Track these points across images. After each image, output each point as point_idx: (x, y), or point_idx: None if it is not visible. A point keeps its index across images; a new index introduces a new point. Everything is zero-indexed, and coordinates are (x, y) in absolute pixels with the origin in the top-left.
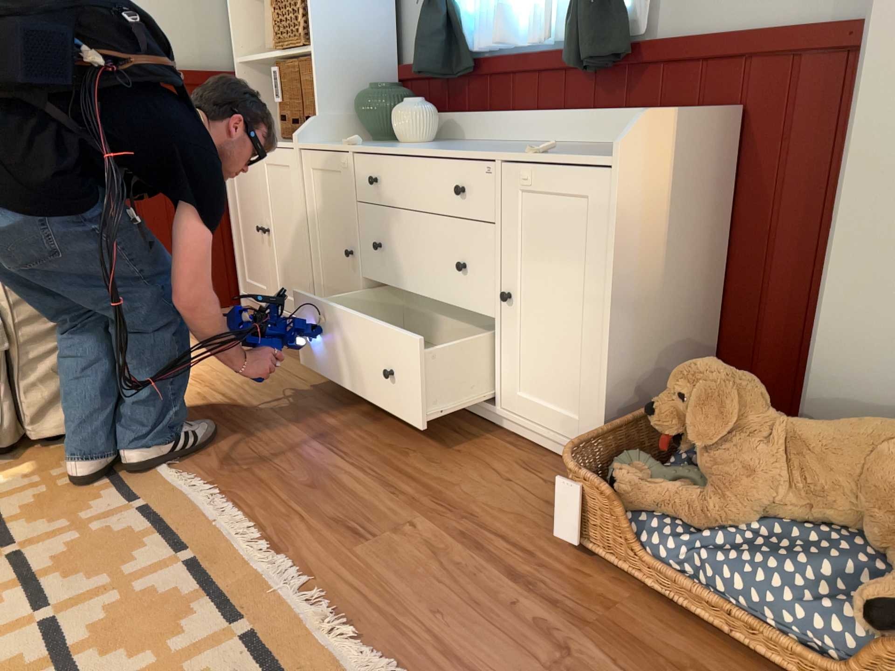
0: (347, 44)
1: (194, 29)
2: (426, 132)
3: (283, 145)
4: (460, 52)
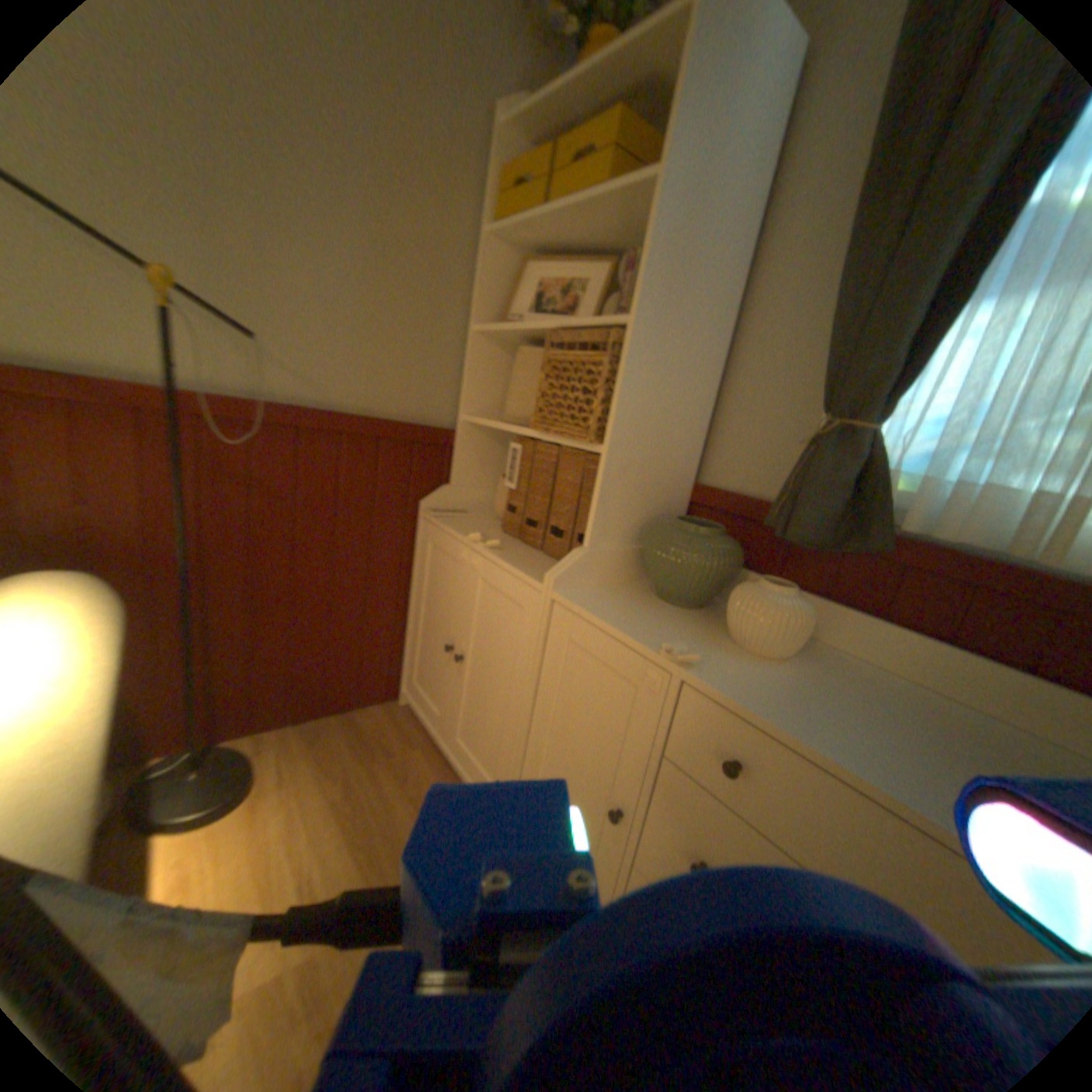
0: (654, 446)
1: (418, 365)
2: (805, 647)
3: (521, 567)
4: (874, 517)
